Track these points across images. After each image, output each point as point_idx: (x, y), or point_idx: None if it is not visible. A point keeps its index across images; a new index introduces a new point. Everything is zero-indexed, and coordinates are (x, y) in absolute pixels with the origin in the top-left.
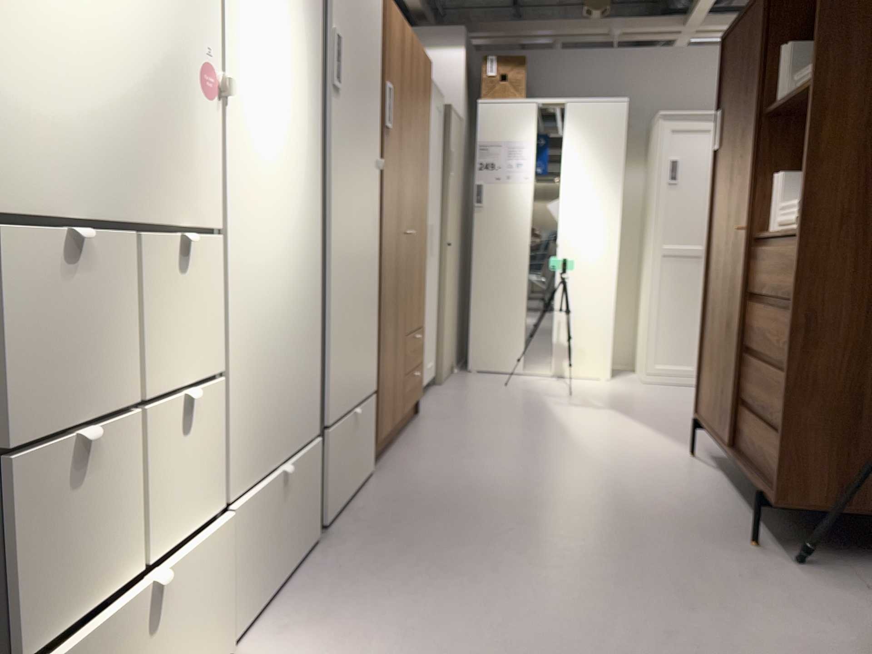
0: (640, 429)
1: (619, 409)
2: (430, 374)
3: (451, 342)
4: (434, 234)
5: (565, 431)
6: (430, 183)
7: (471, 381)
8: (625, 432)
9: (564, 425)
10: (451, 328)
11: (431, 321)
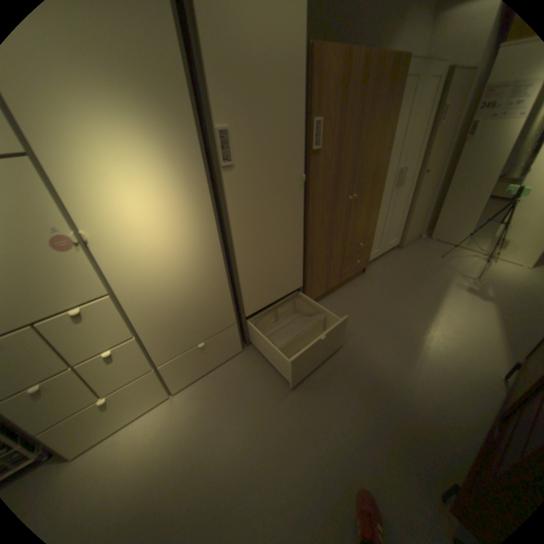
0: (495, 332)
1: (503, 303)
2: (393, 245)
3: (419, 225)
4: (411, 170)
5: (435, 315)
6: (411, 140)
7: (424, 248)
8: (479, 330)
9: (440, 309)
10: (421, 218)
11: (398, 220)
